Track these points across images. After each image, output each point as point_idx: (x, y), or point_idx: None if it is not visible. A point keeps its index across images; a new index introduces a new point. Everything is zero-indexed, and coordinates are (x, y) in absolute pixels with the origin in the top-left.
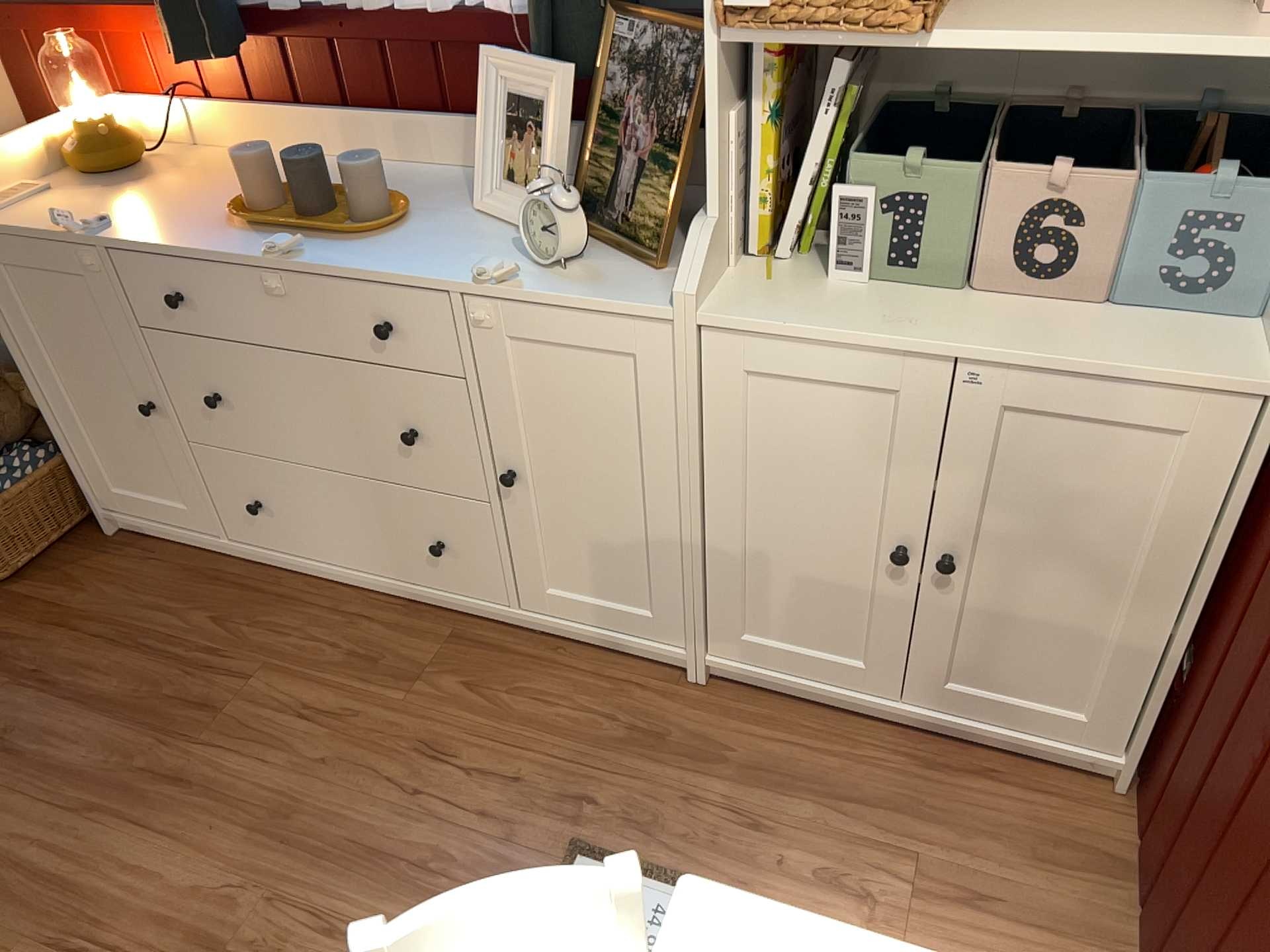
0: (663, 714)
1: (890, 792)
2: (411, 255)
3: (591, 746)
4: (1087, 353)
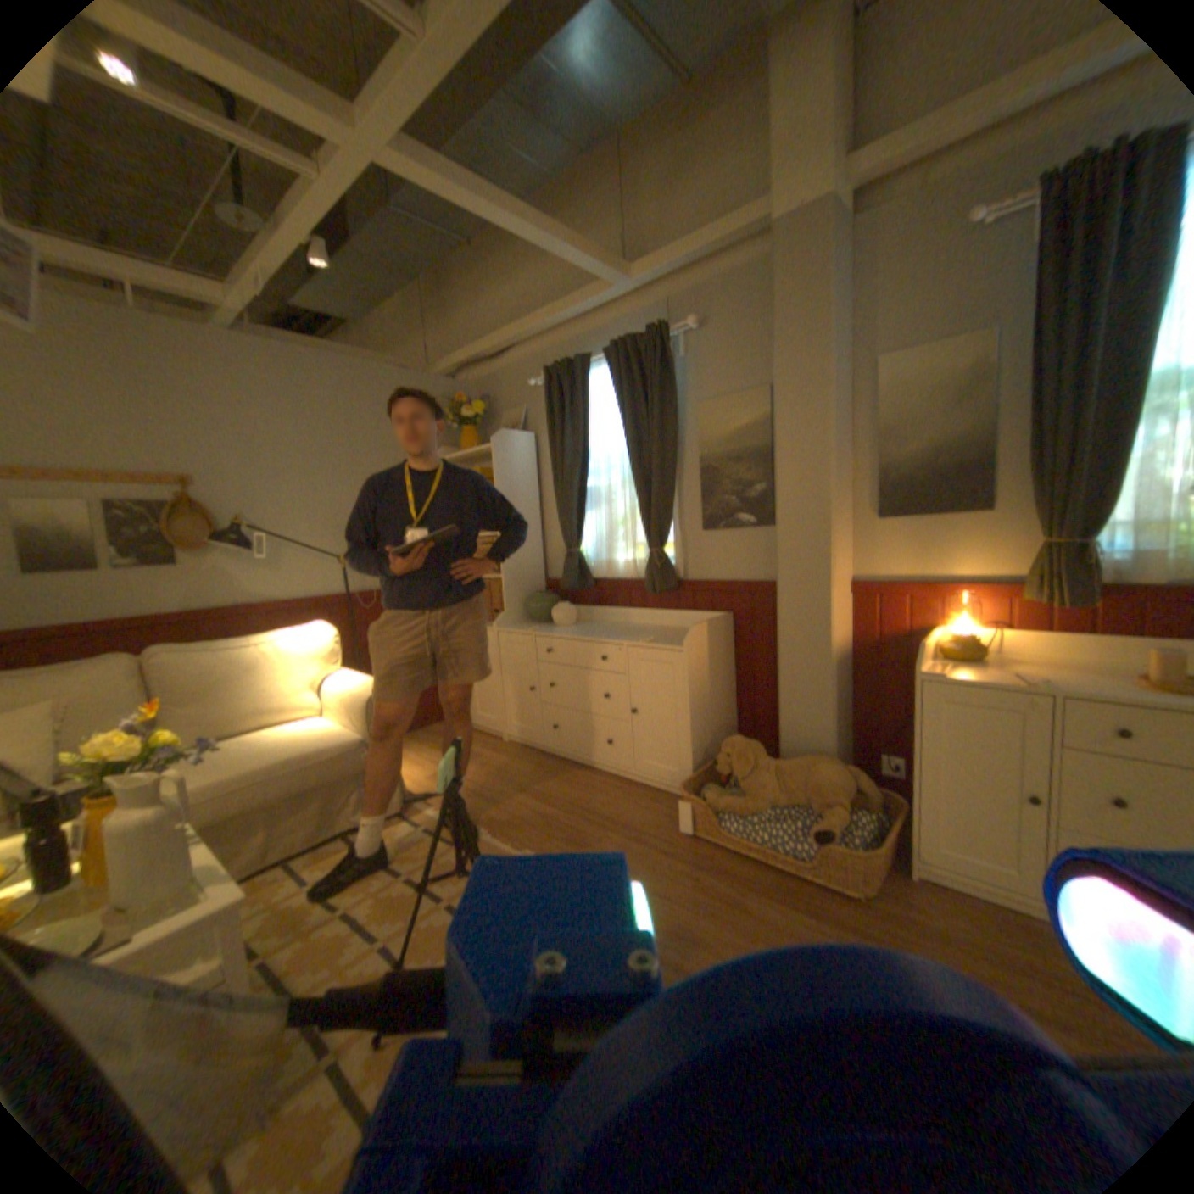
0: None
1: None
2: None
3: None
4: None
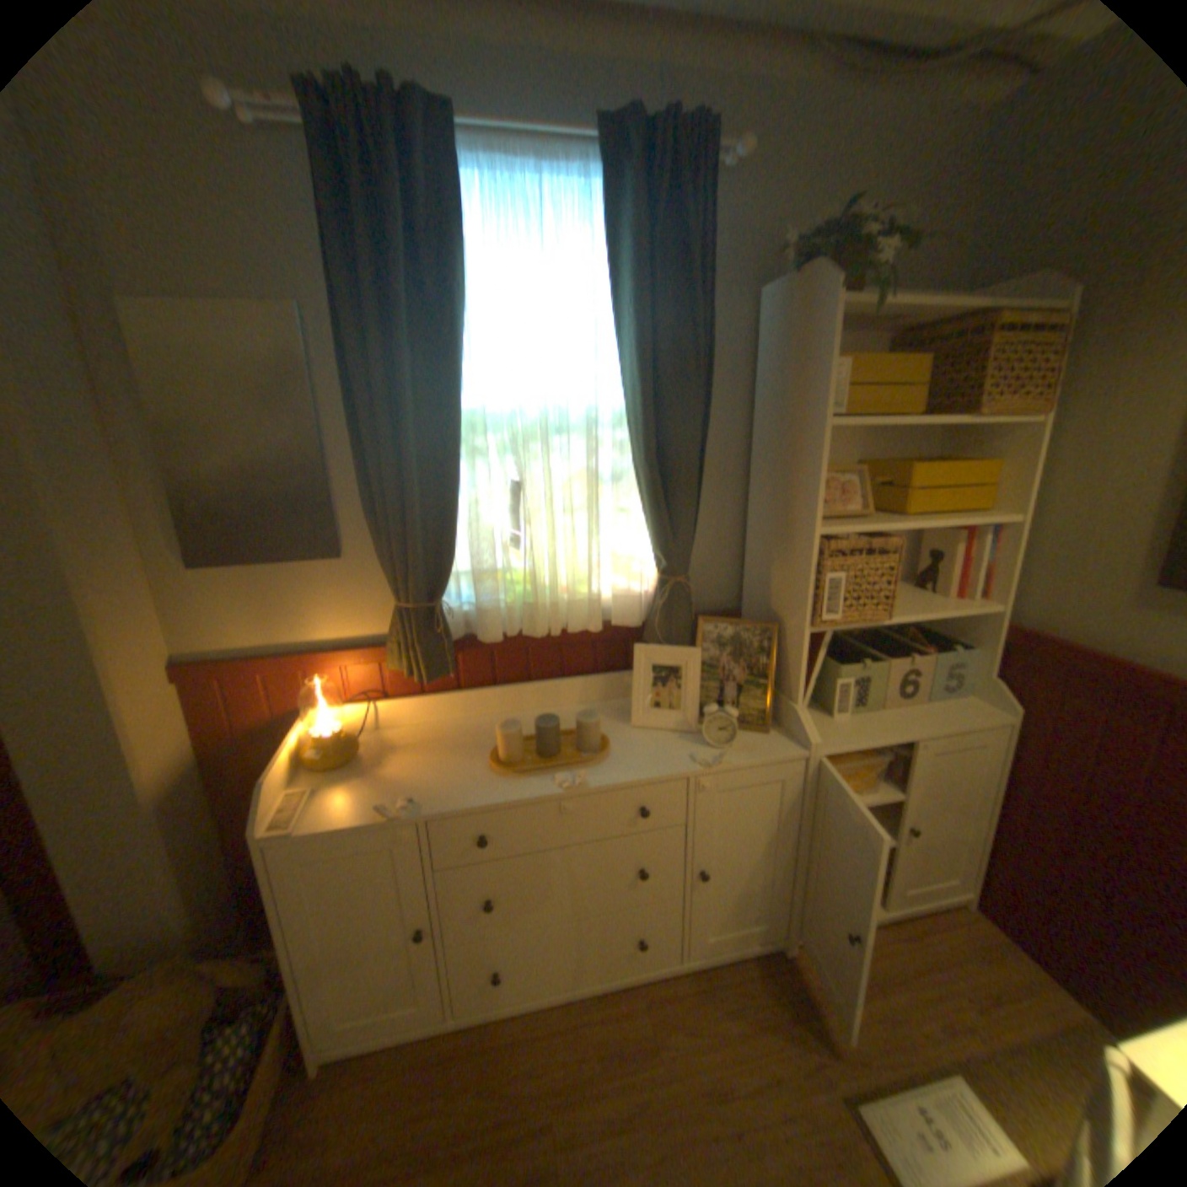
0: (799, 990)
1: (922, 970)
2: (633, 761)
3: (790, 1036)
4: (957, 722)
